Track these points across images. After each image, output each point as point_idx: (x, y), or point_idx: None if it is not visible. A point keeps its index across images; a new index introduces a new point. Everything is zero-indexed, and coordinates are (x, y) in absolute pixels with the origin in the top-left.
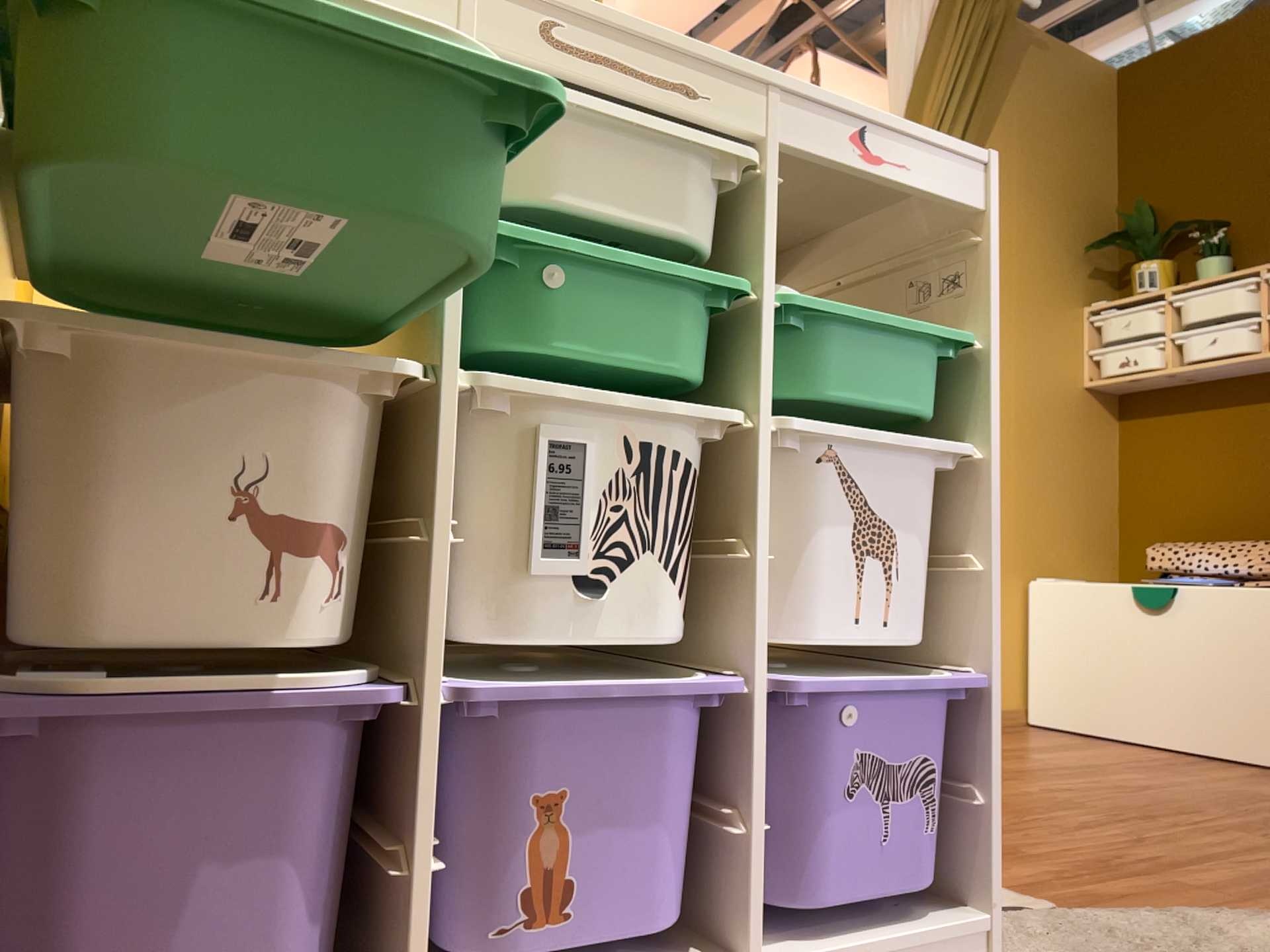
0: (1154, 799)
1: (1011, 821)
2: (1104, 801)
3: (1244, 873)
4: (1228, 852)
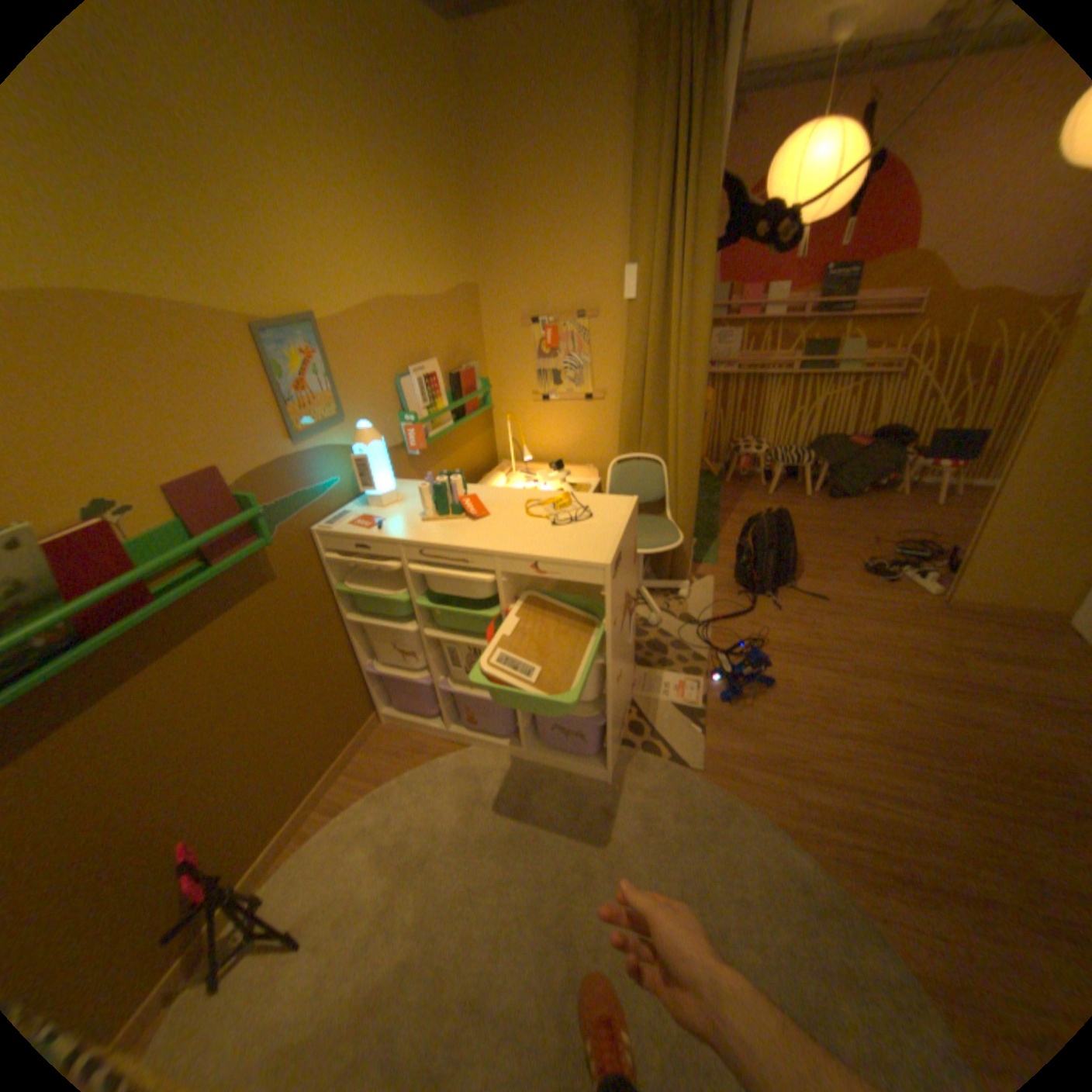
0: (953, 747)
1: (801, 722)
2: (904, 733)
3: (847, 817)
4: (880, 803)
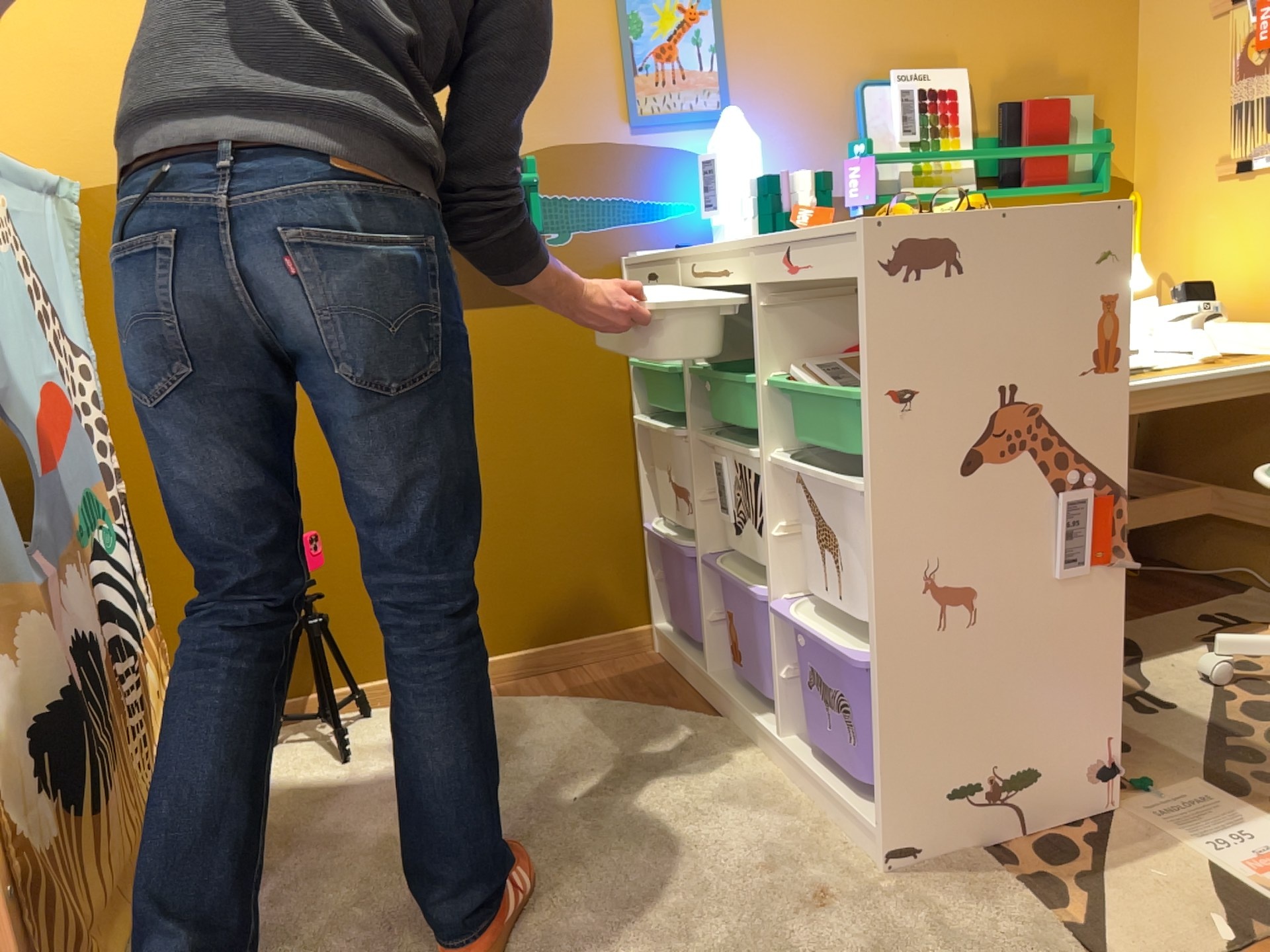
0: None
1: None
2: None
3: None
4: None
